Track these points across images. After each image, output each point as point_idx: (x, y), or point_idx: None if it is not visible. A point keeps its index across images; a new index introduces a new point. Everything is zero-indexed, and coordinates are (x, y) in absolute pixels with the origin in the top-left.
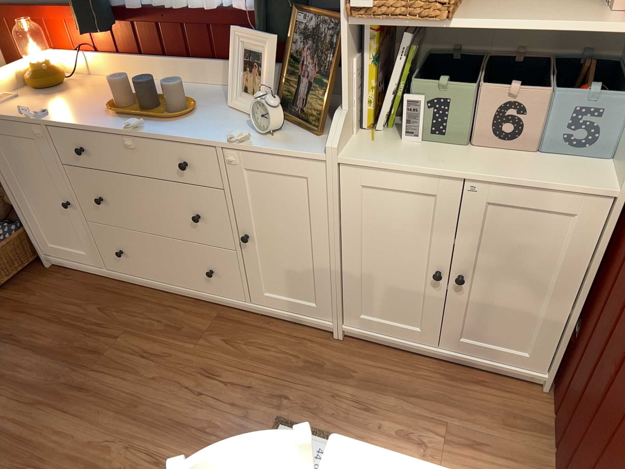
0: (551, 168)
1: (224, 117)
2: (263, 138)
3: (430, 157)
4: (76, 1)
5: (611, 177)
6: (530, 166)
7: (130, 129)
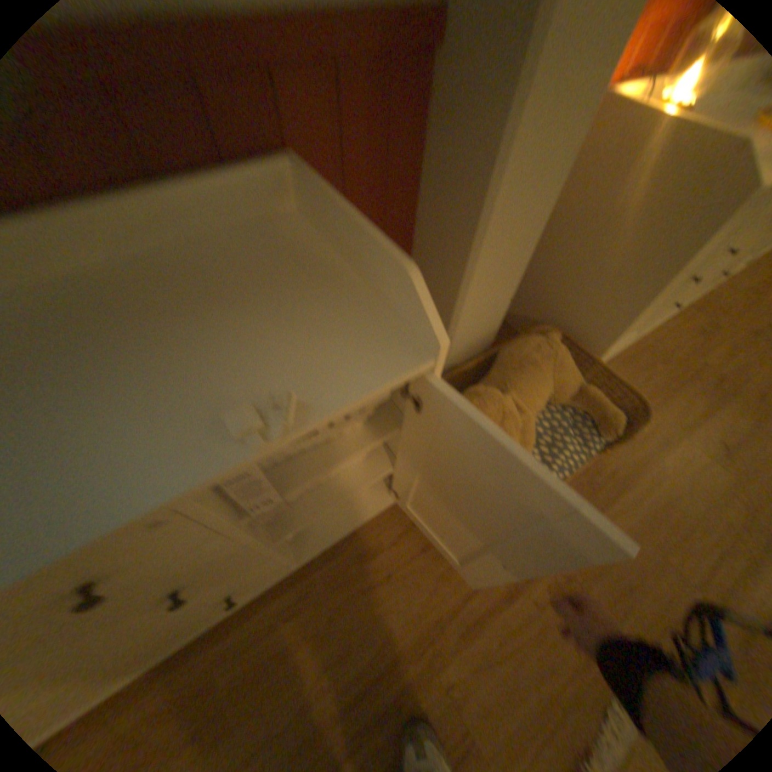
0: None
1: None
2: None
3: None
4: None
5: None
6: None
7: None
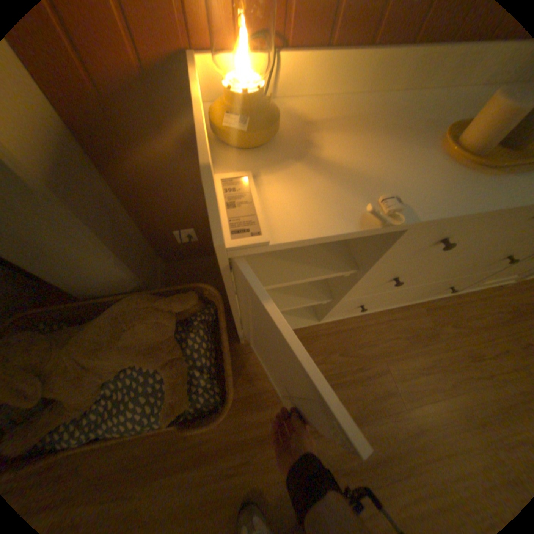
0: None
1: None
2: None
3: None
4: None
5: None
6: None
7: None
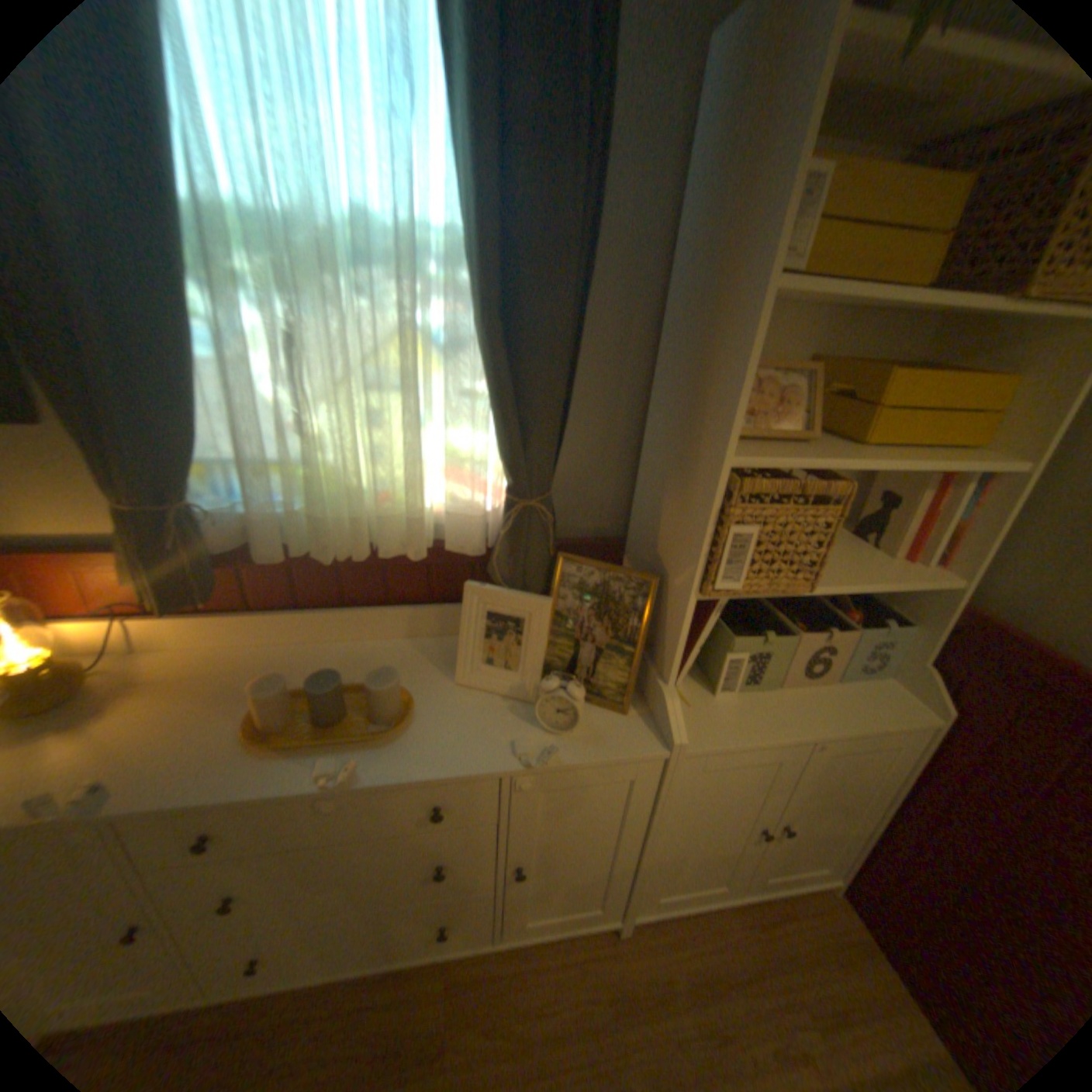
0: (872, 700)
1: (457, 702)
2: (562, 740)
3: (767, 715)
4: (113, 544)
5: (928, 703)
6: (855, 703)
7: (326, 788)
